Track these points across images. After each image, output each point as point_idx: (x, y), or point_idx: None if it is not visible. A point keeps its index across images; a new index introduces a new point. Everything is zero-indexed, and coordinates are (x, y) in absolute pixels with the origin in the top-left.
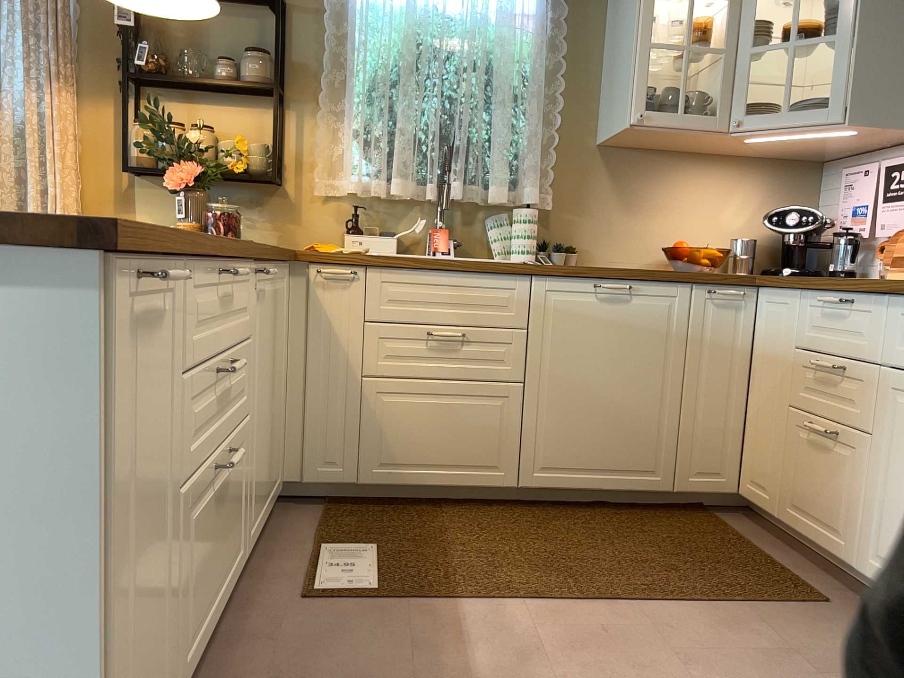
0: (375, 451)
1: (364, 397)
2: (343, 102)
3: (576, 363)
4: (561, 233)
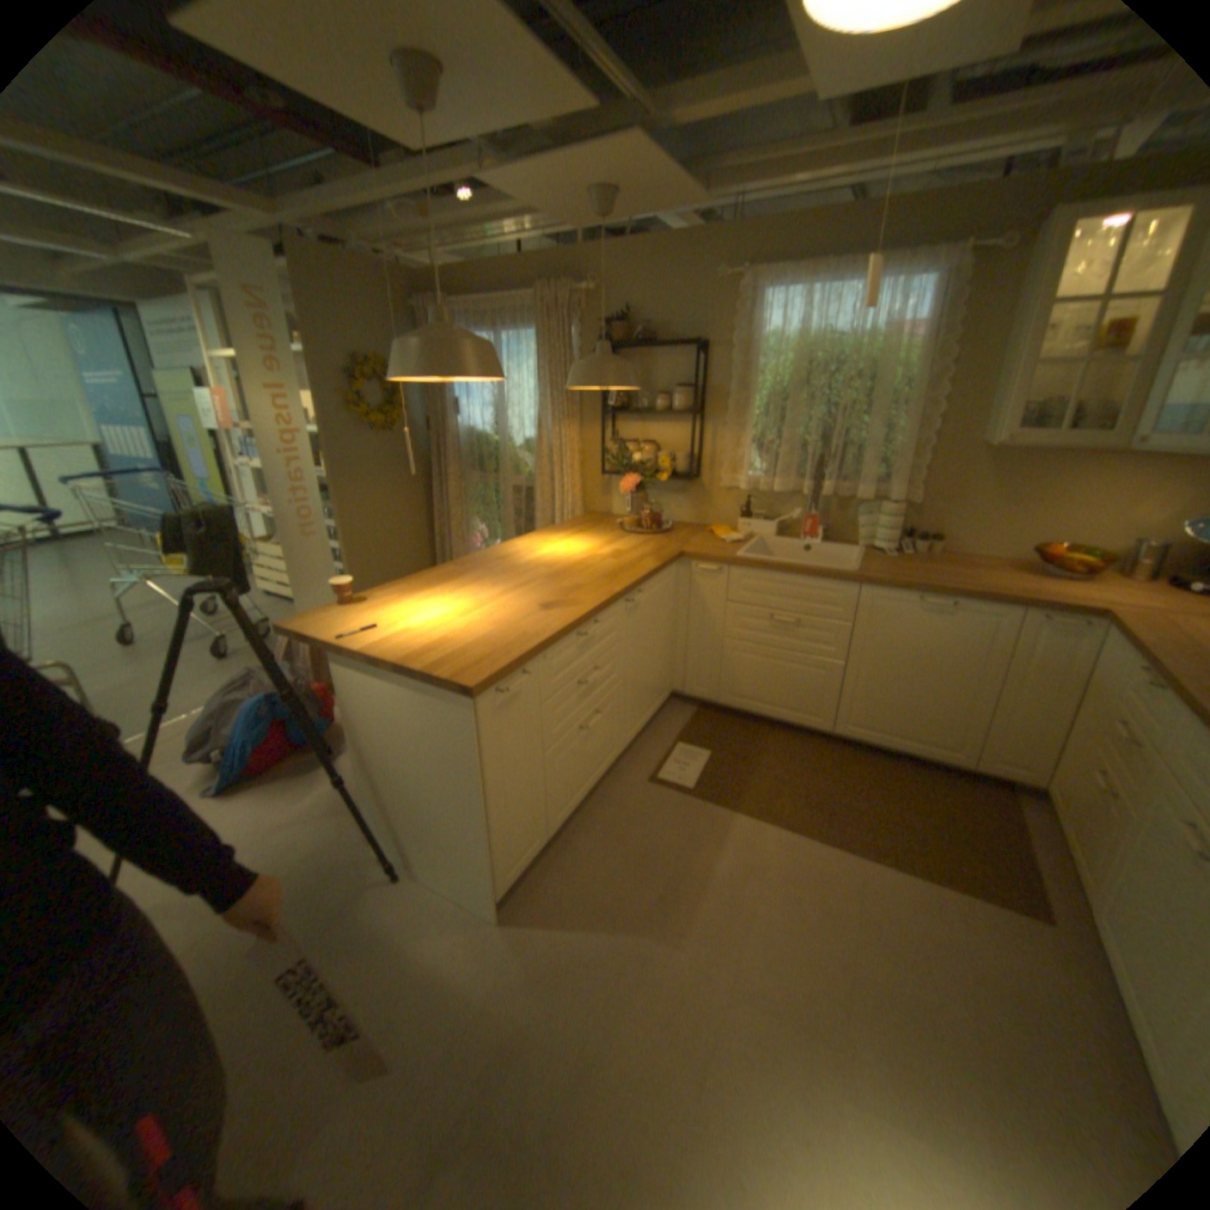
0: (730, 686)
1: (723, 650)
2: (745, 416)
3: (893, 657)
4: (931, 523)
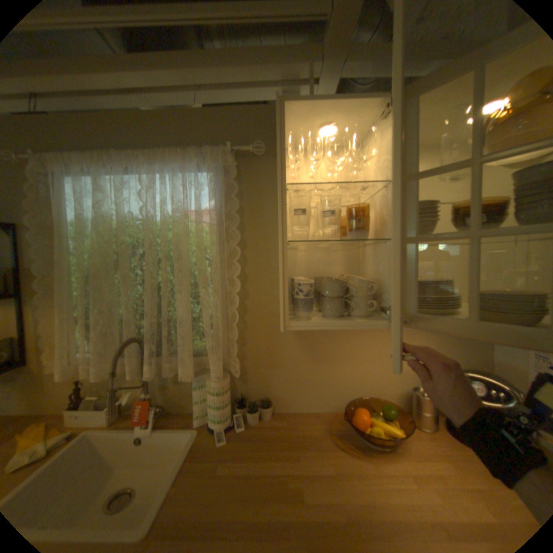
0: None
1: None
2: (65, 297)
3: None
4: (258, 387)
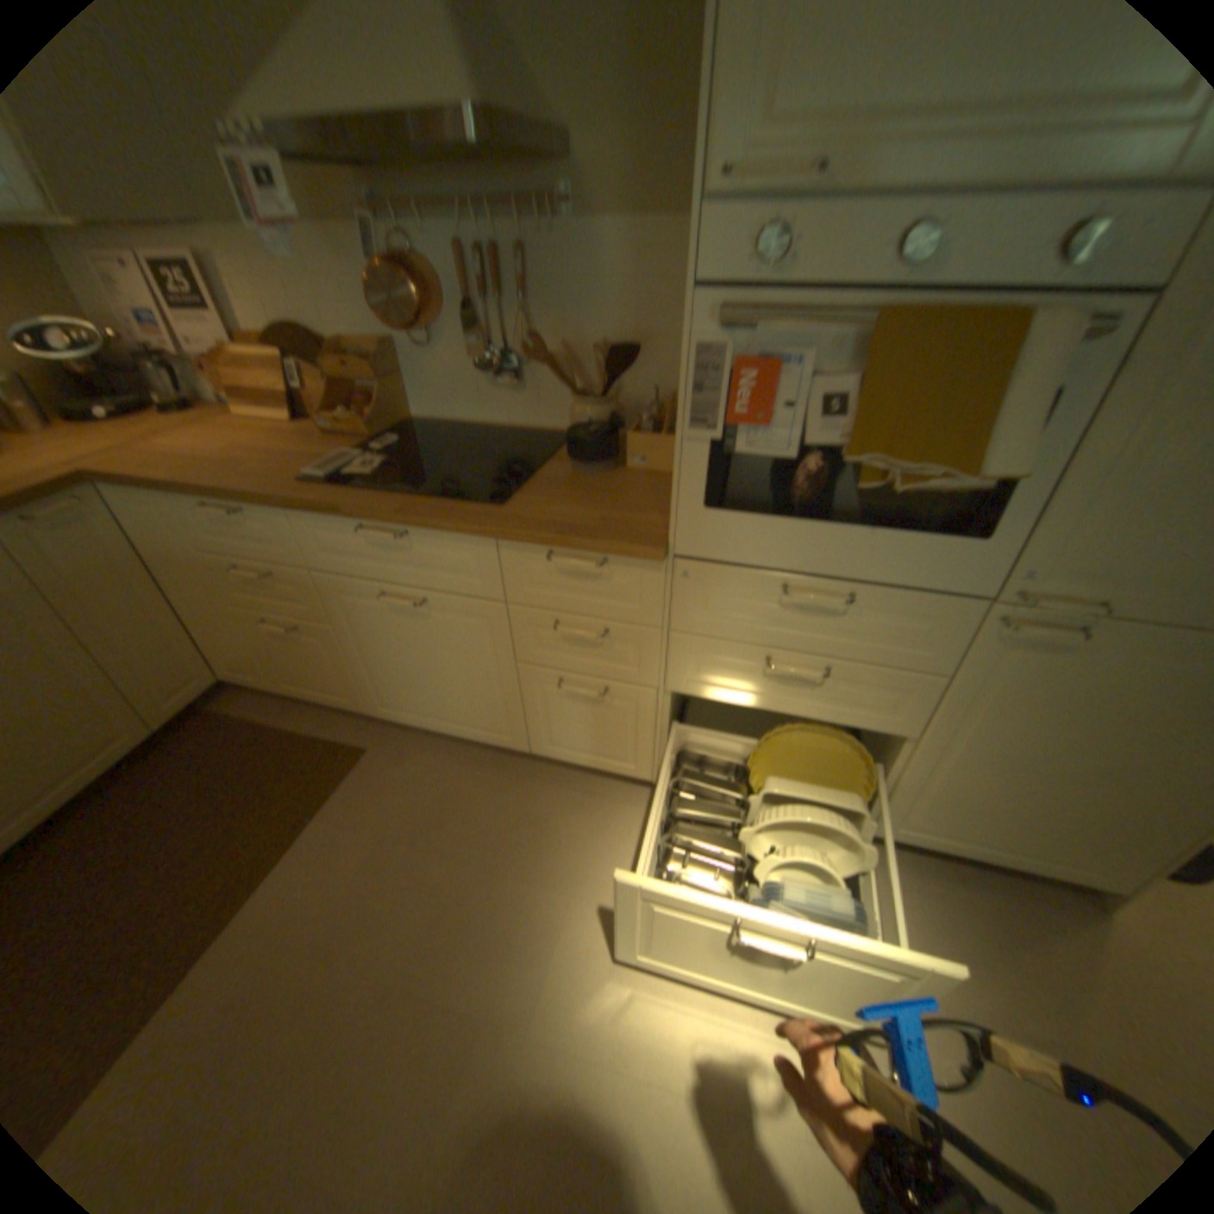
0: None
1: None
2: None
3: None
4: None
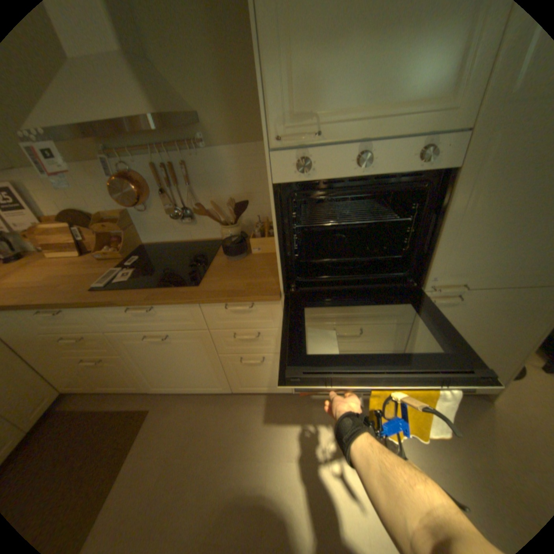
0: None
1: None
2: None
3: None
4: None
